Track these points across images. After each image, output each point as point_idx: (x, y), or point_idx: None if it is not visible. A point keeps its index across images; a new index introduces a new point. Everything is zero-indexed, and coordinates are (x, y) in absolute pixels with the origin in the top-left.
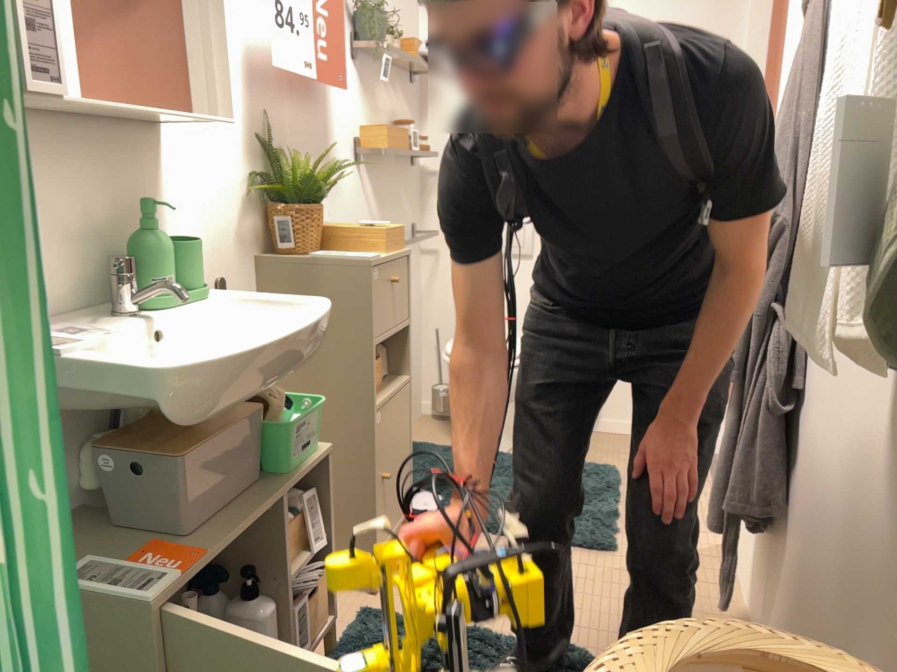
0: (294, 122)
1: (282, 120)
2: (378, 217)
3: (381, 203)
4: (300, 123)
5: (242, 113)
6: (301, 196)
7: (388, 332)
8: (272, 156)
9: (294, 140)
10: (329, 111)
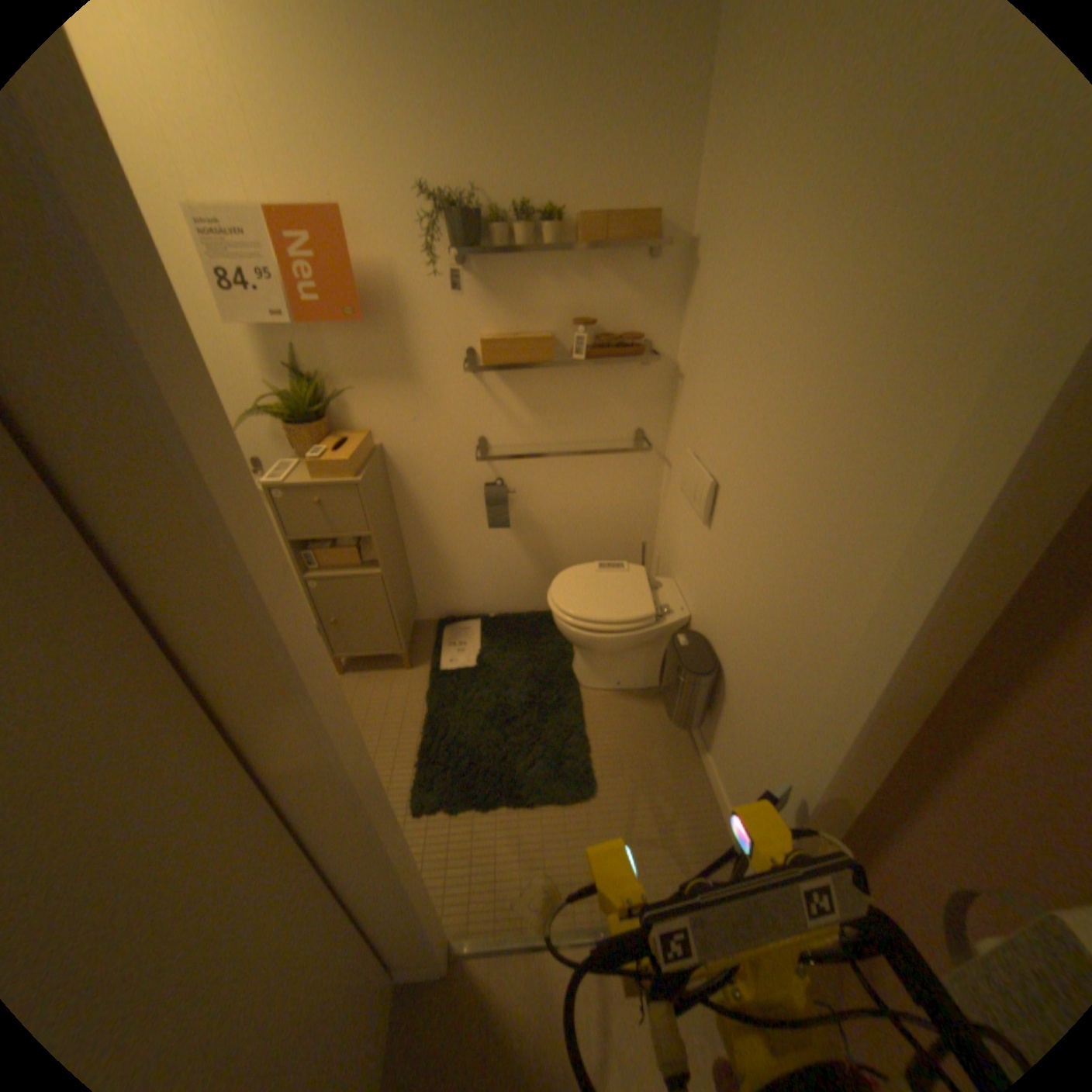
0: (337, 346)
1: (316, 347)
2: (530, 422)
3: (539, 409)
4: (348, 346)
5: (257, 350)
6: (289, 417)
7: (317, 536)
8: (295, 380)
9: (340, 362)
10: (404, 328)
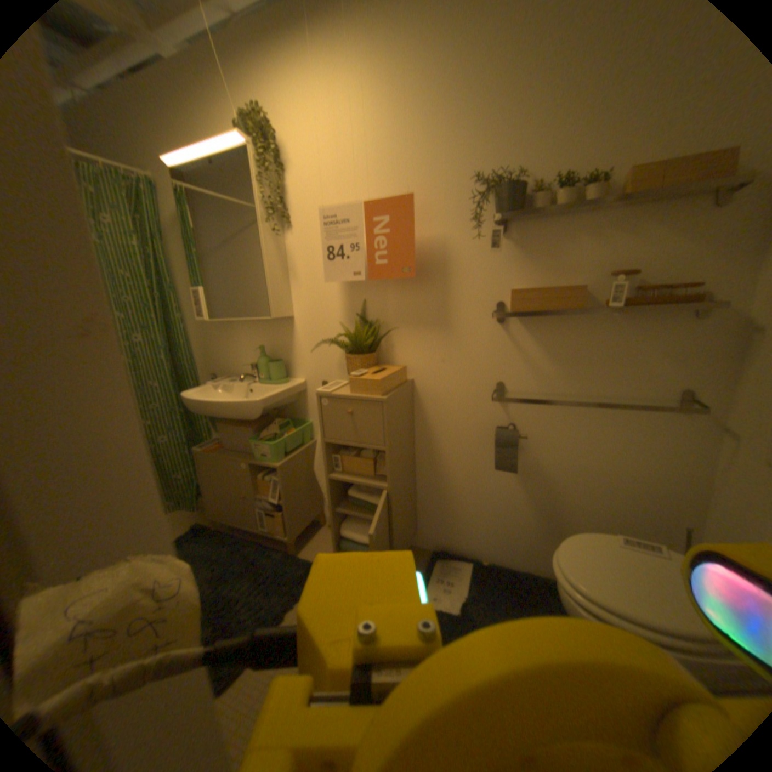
0: (395, 300)
1: (381, 301)
2: (553, 370)
3: (564, 358)
4: (403, 299)
5: (343, 303)
6: (351, 348)
7: (346, 441)
8: (362, 324)
9: (395, 311)
10: (448, 284)
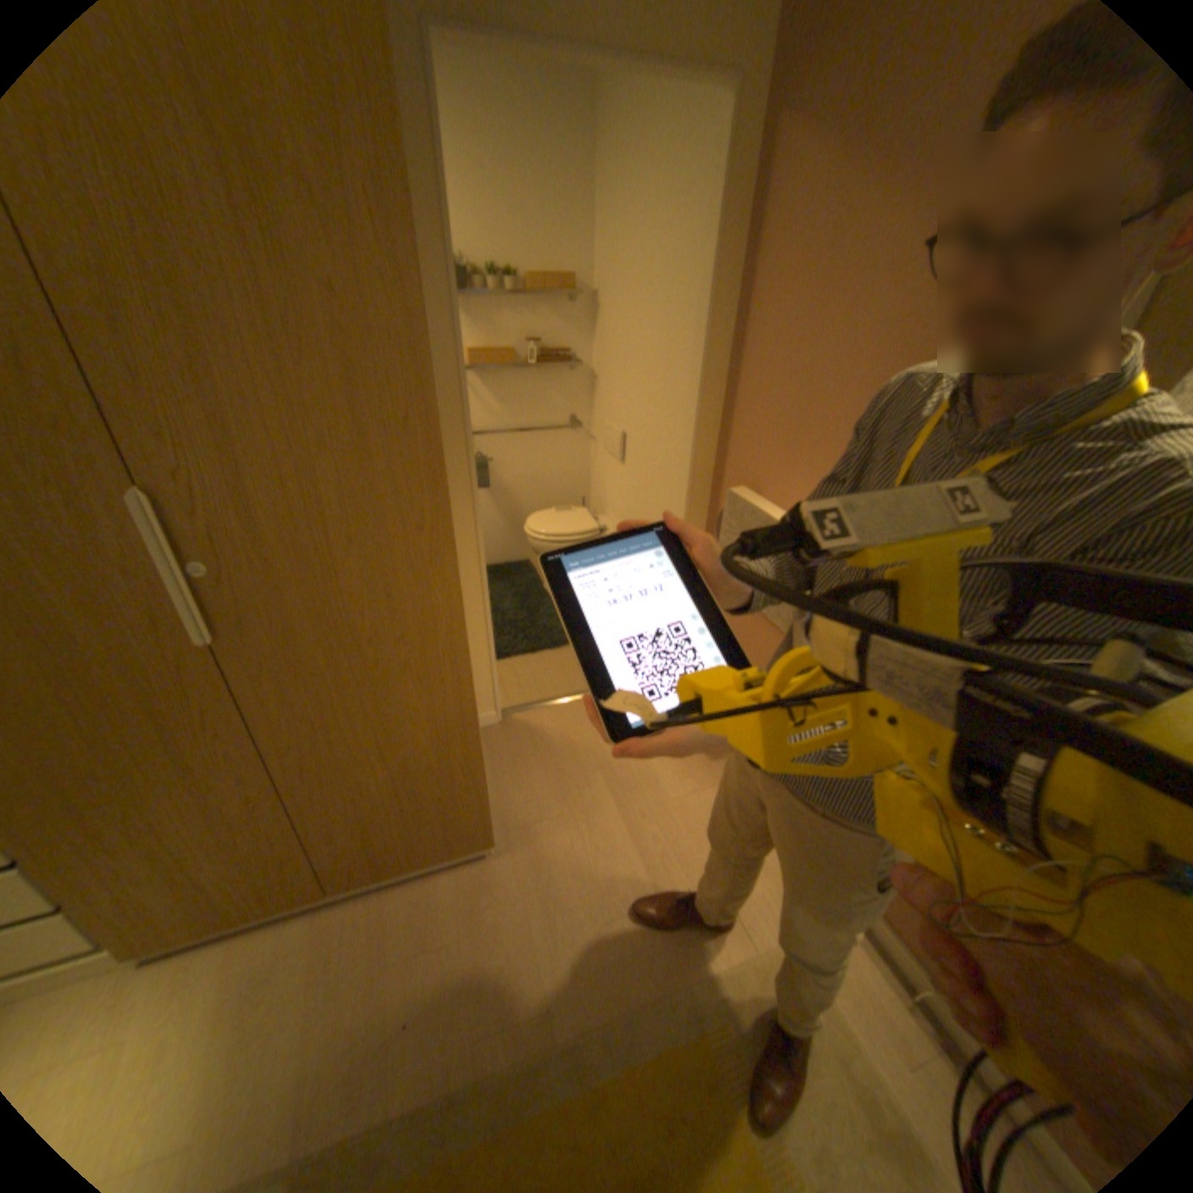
0: None
1: None
2: (499, 411)
3: (505, 401)
4: None
5: None
6: None
7: None
8: None
9: None
10: None
